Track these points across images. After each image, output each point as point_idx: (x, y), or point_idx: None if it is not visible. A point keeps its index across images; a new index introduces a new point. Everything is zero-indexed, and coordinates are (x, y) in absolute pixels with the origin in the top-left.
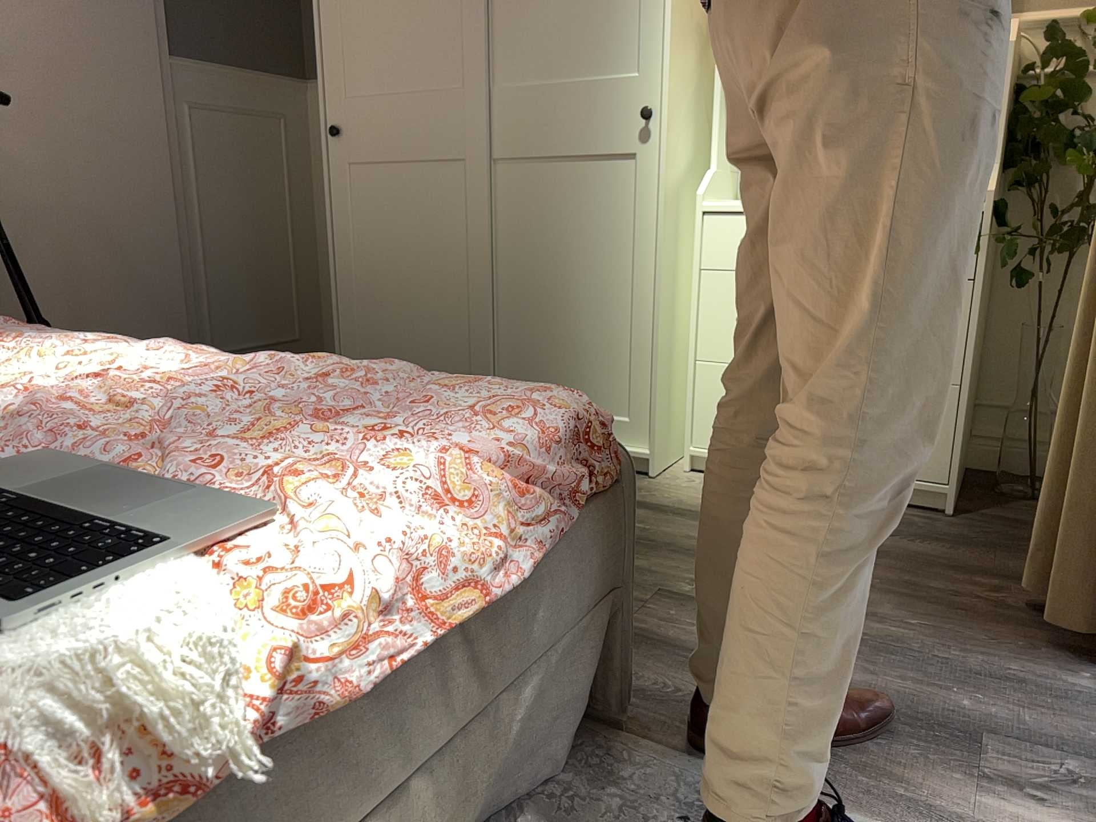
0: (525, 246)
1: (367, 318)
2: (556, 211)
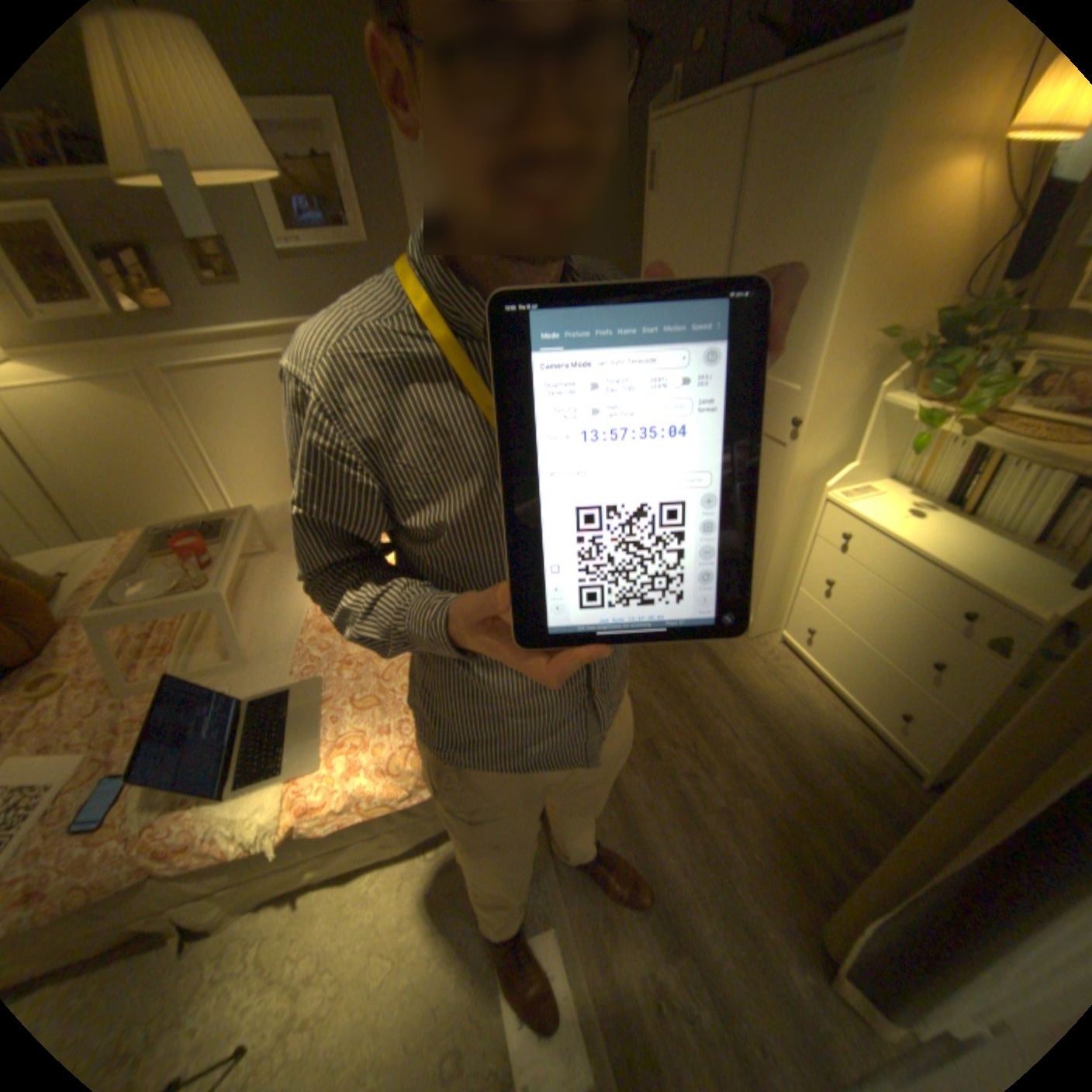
0: None
1: None
2: None
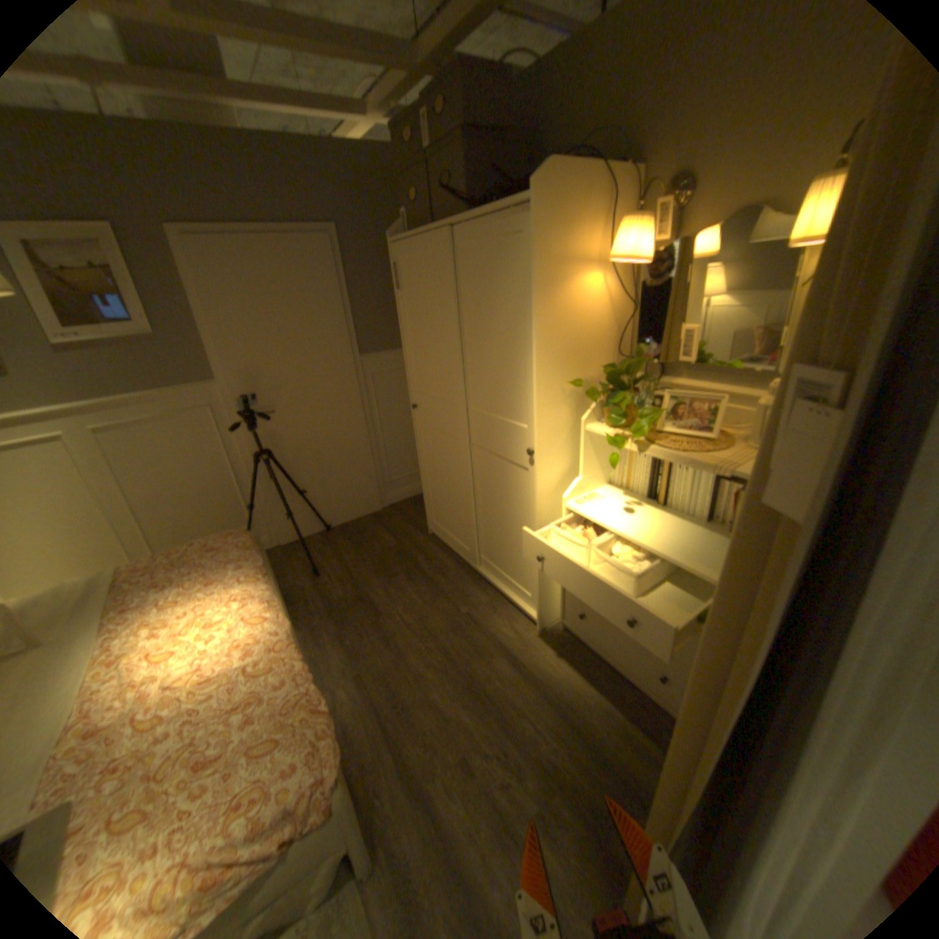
0: (487, 491)
1: (434, 494)
2: (498, 481)
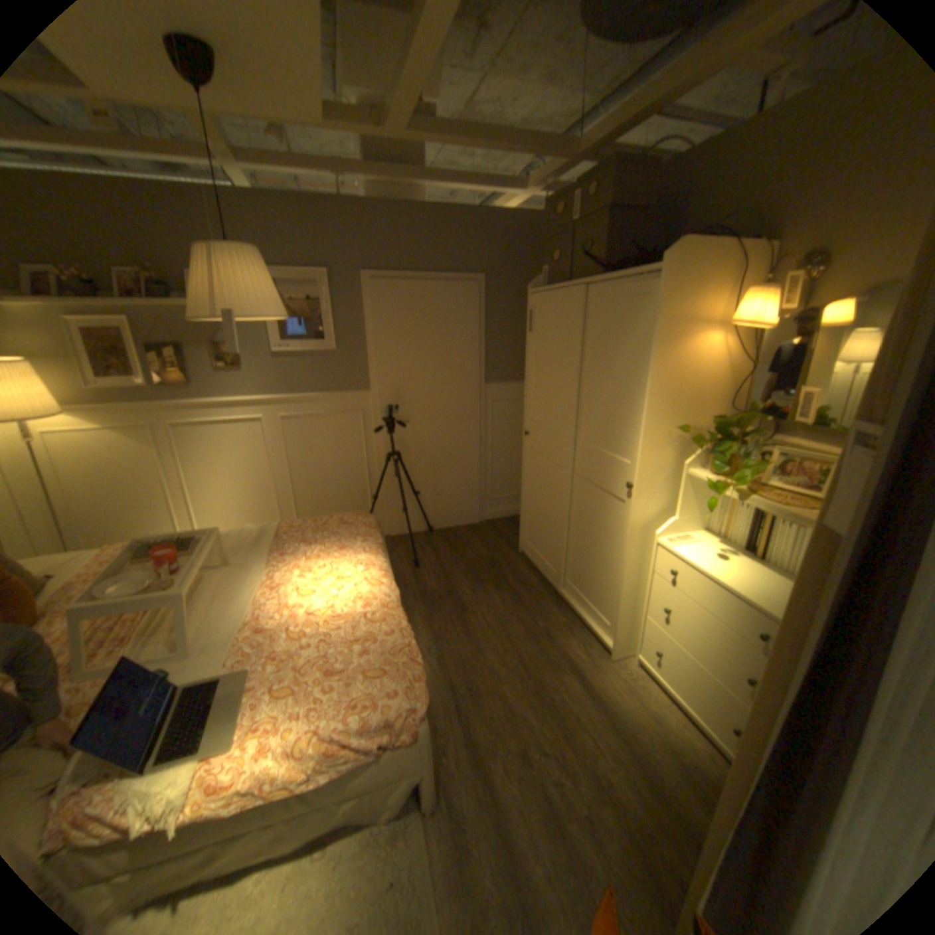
0: (581, 518)
1: (529, 514)
2: (594, 509)
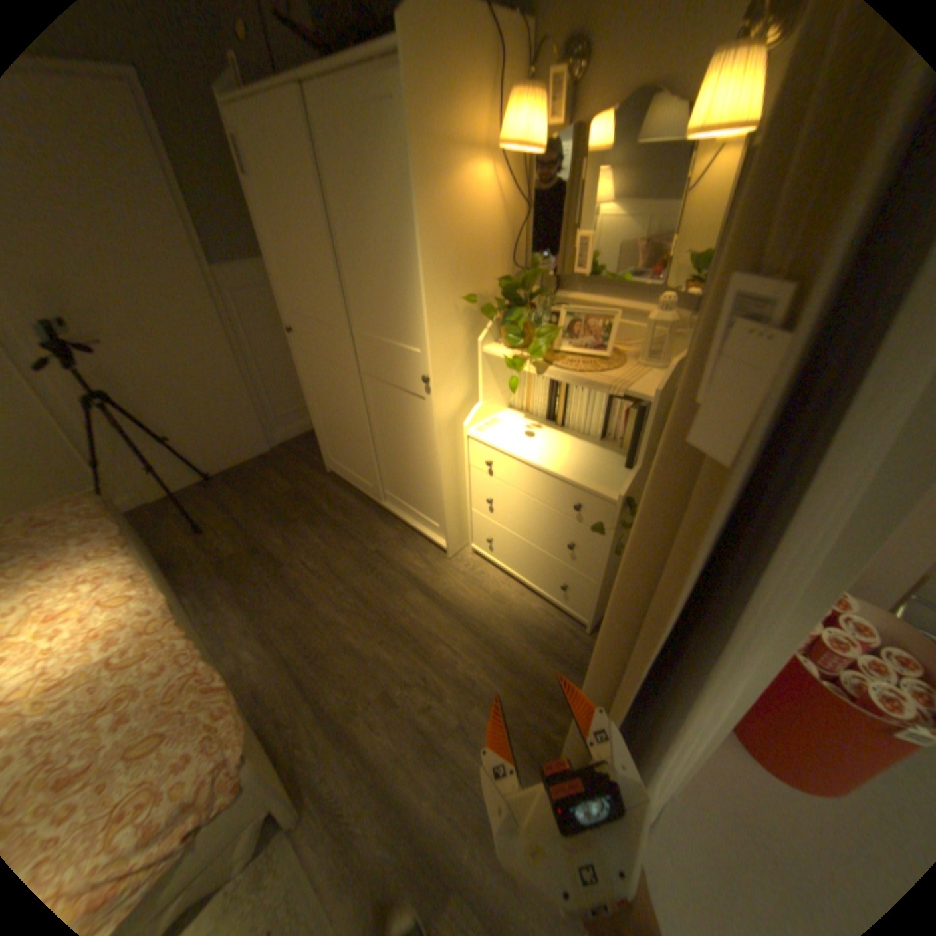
0: (385, 424)
1: (327, 430)
2: (395, 412)
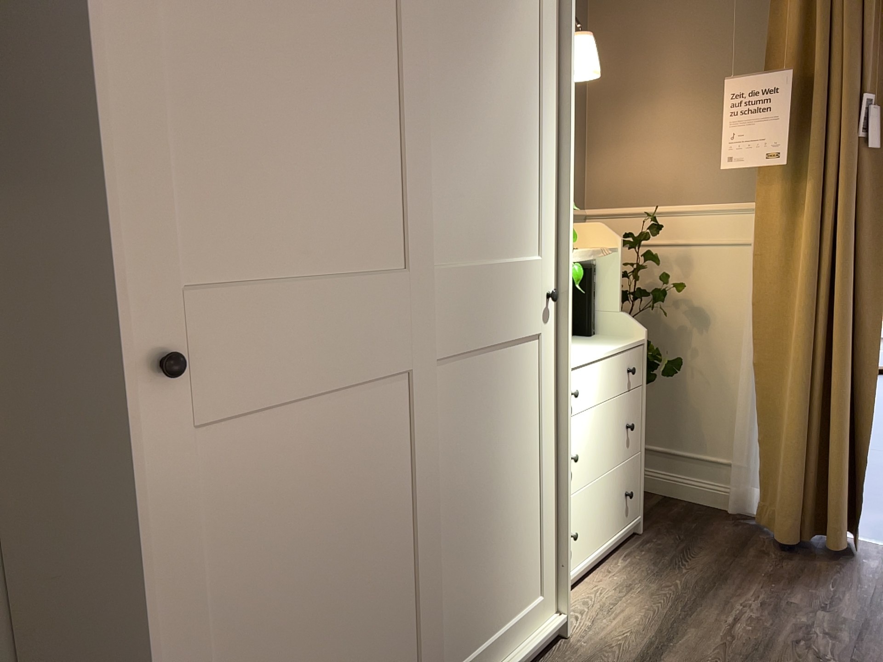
0: (462, 451)
1: None
2: (486, 403)
